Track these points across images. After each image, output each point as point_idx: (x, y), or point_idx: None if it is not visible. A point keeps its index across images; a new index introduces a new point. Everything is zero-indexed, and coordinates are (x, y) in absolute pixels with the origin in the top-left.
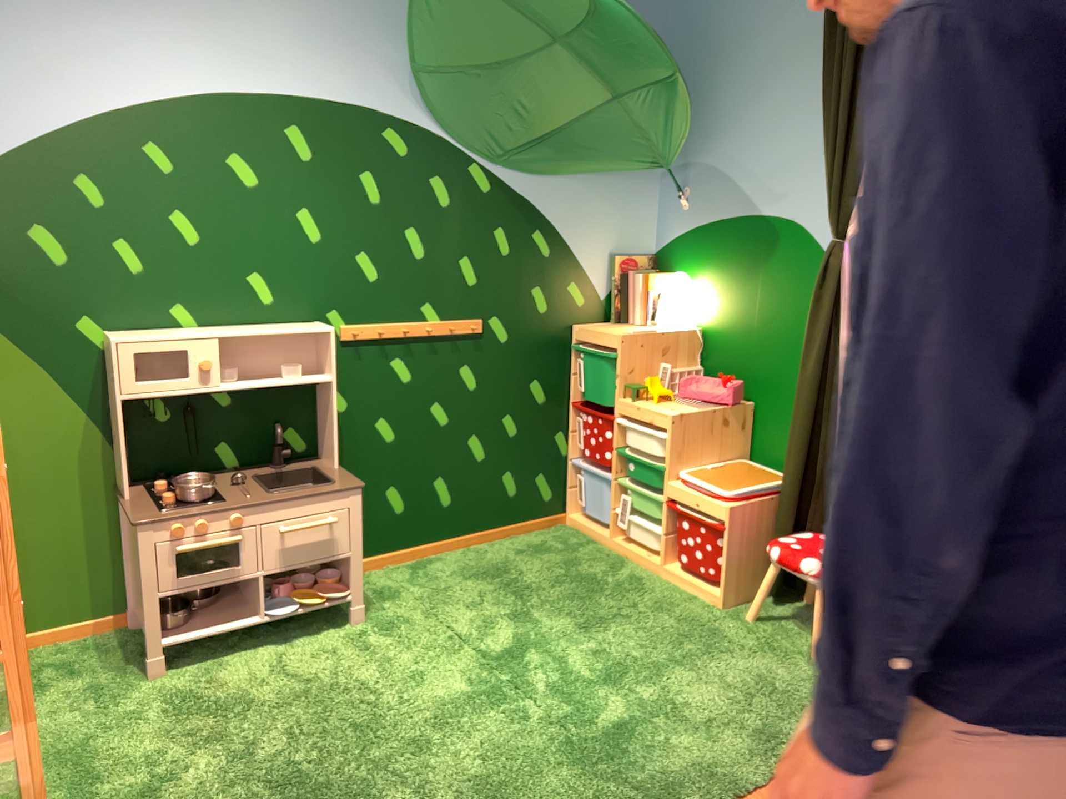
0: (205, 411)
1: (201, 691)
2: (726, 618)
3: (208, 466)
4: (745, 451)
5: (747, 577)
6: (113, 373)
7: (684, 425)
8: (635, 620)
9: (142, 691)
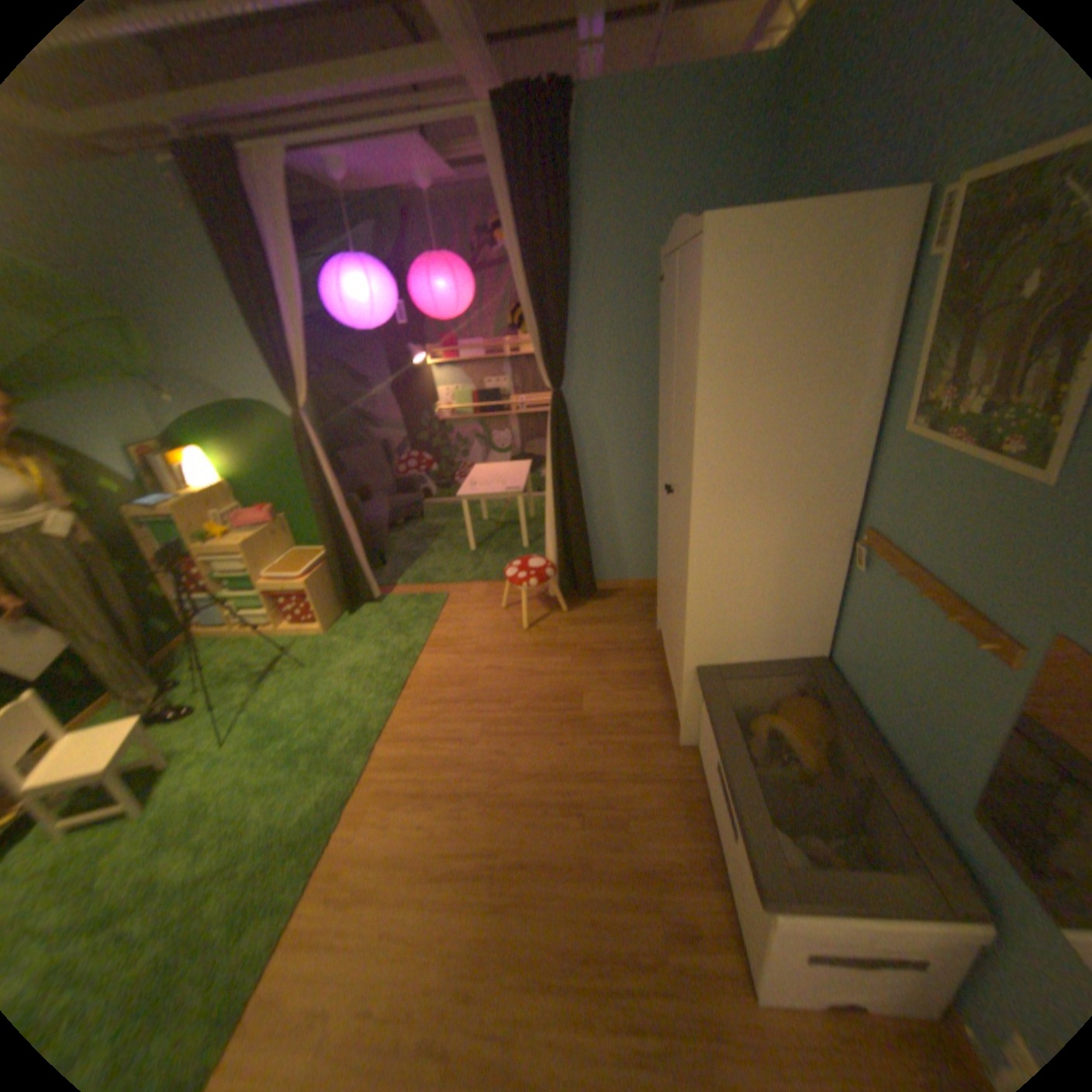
0: None
1: None
2: (329, 637)
3: None
4: (293, 543)
5: (330, 611)
6: None
7: (250, 546)
8: (280, 669)
9: None
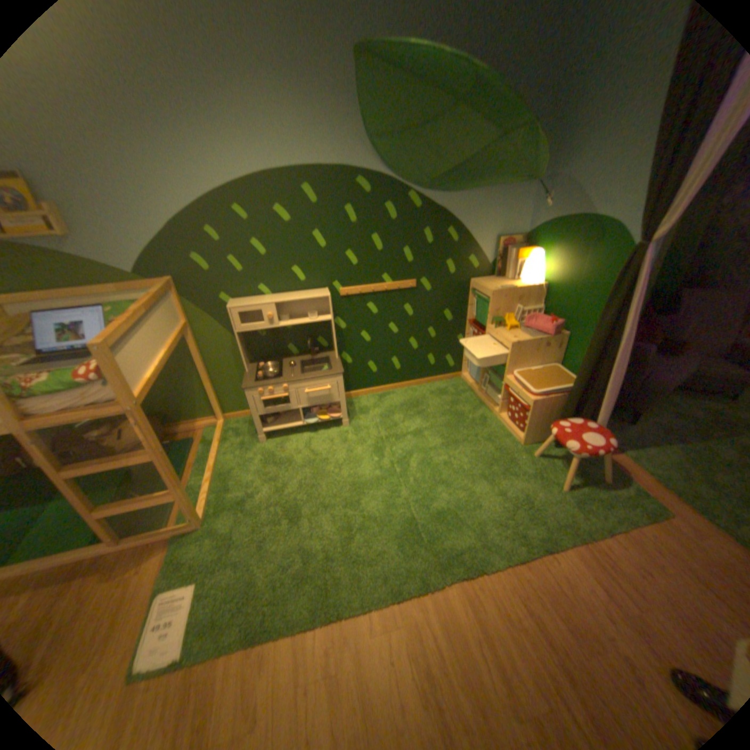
0: (280, 332)
1: (276, 453)
2: (522, 452)
3: (285, 354)
4: (559, 360)
5: (540, 433)
6: (231, 322)
7: (518, 348)
8: (473, 446)
9: (256, 449)
